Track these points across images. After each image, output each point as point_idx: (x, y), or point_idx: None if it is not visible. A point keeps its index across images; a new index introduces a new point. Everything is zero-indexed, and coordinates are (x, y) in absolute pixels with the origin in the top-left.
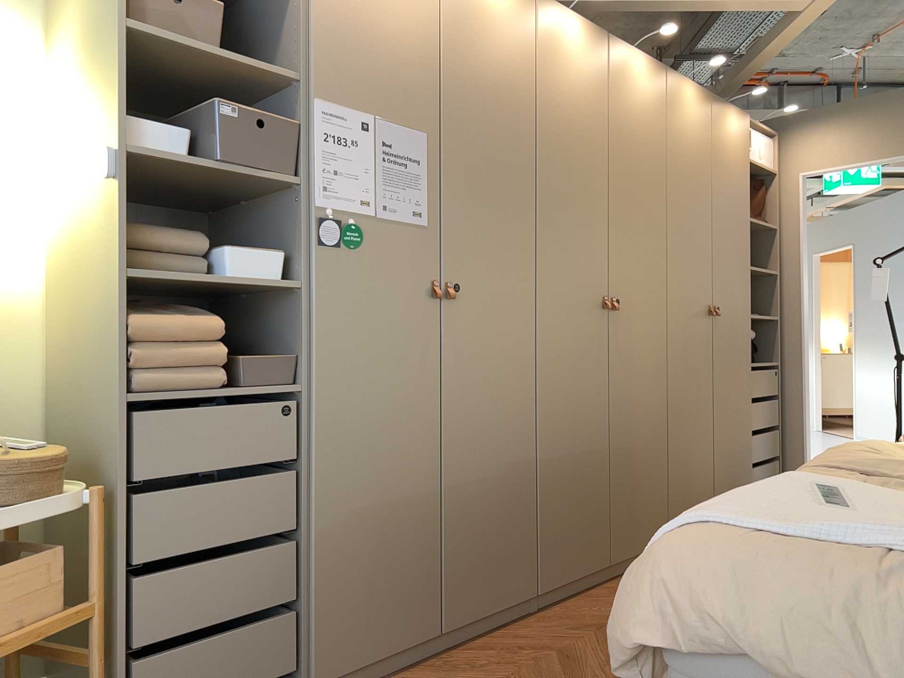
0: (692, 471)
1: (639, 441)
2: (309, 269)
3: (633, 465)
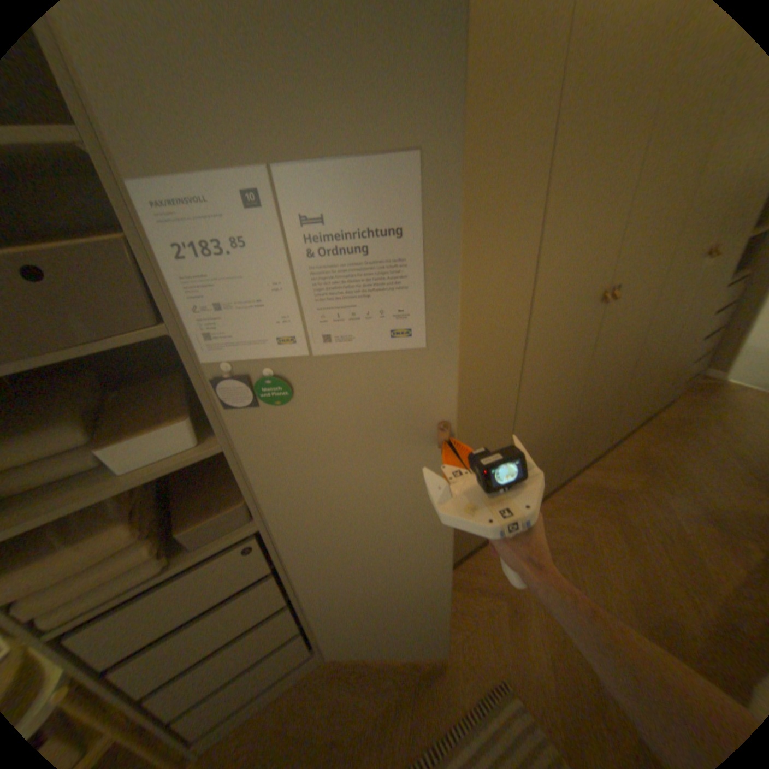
0: (639, 398)
1: (601, 400)
2: (225, 432)
3: (591, 418)
